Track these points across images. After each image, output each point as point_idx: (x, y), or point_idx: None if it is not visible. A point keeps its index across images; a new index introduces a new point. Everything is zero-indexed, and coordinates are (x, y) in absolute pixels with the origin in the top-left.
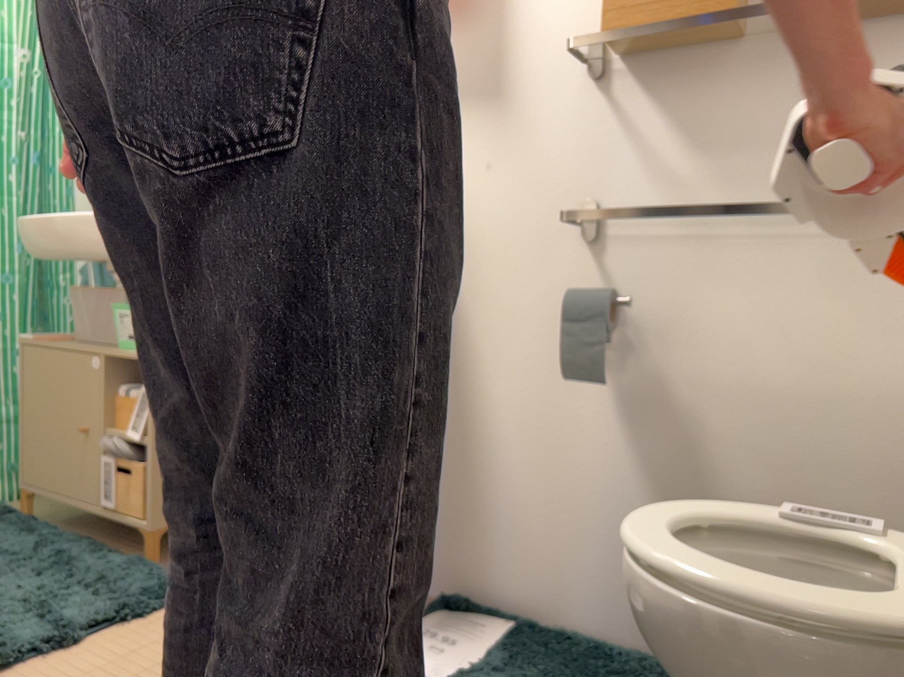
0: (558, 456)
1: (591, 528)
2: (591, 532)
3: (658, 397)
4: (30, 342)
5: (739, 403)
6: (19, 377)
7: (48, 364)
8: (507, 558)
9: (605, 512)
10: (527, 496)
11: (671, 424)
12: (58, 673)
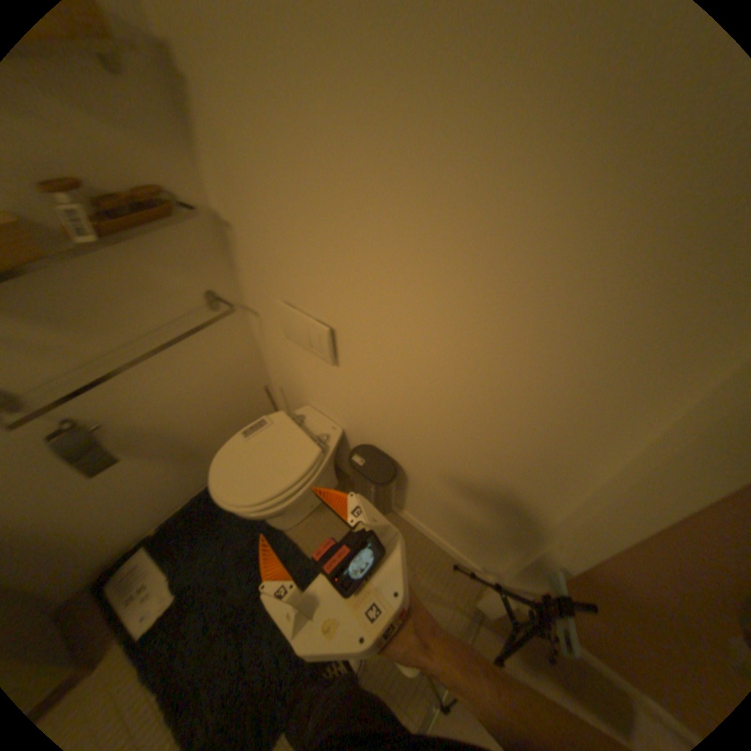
0: (96, 497)
1: (138, 496)
2: (139, 497)
3: (131, 437)
4: None
5: (168, 411)
6: None
7: None
8: (105, 543)
9: (140, 487)
10: (93, 521)
11: (145, 440)
12: None
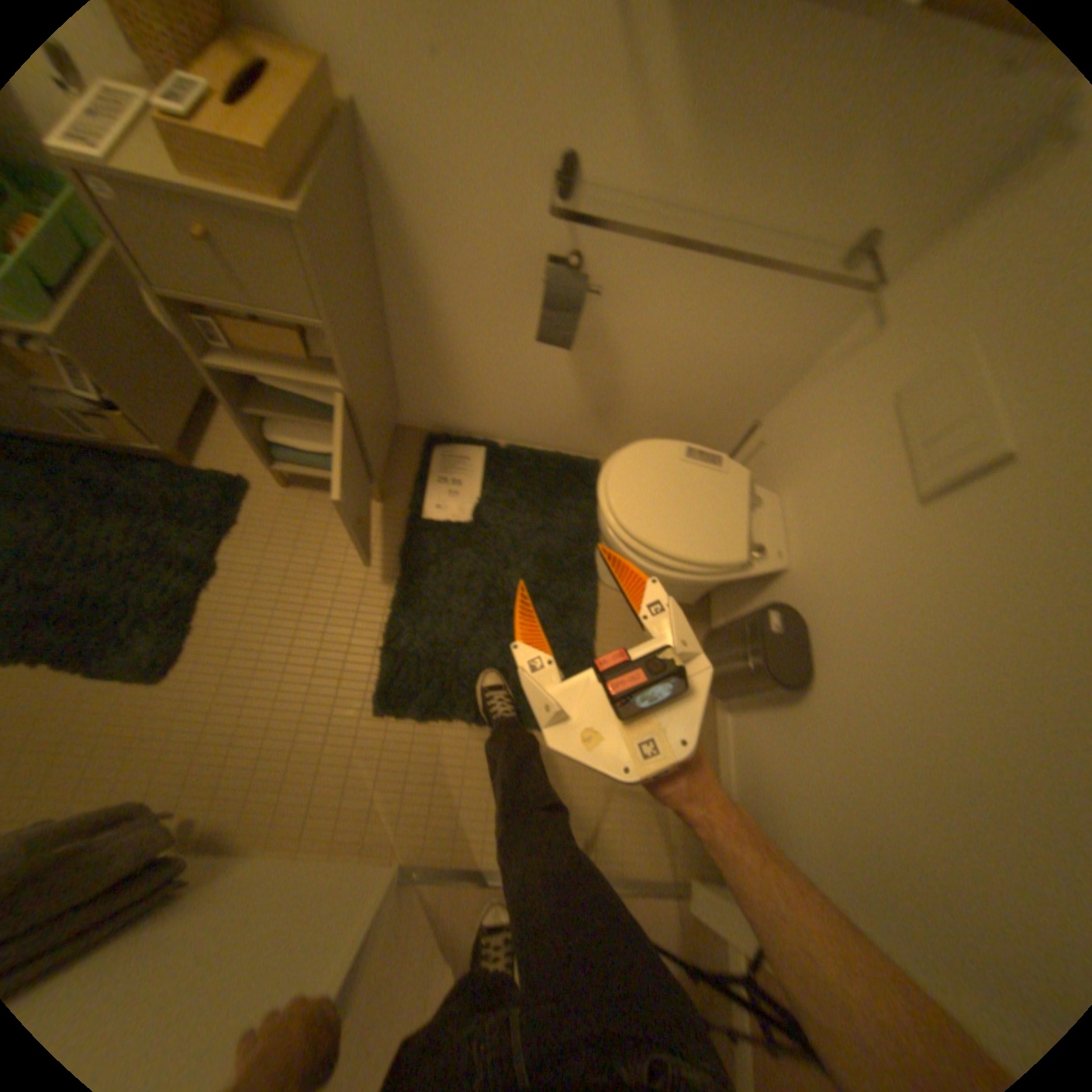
0: (517, 364)
1: (537, 402)
2: (537, 404)
3: (600, 337)
4: None
5: (655, 346)
6: None
7: None
8: (476, 413)
9: (548, 395)
10: (492, 384)
11: (605, 354)
12: (235, 595)
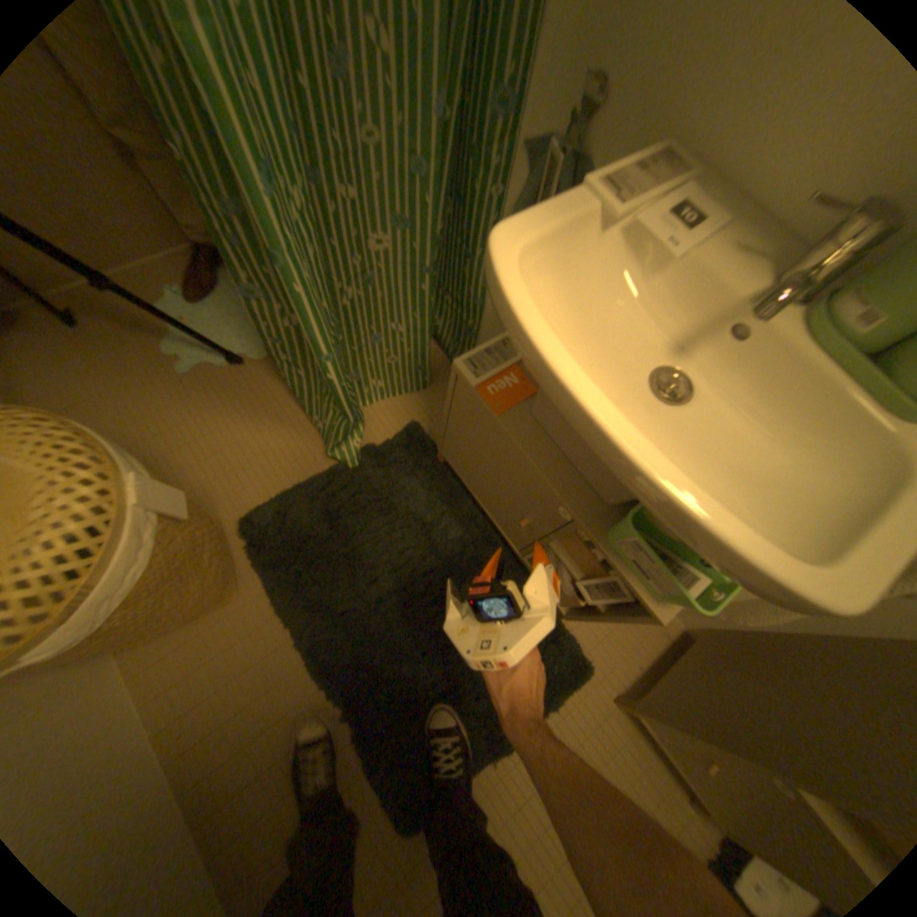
0: None
1: None
2: None
3: None
4: (472, 388)
5: None
6: (451, 397)
7: (494, 432)
8: None
9: None
10: None
11: None
12: (512, 793)
